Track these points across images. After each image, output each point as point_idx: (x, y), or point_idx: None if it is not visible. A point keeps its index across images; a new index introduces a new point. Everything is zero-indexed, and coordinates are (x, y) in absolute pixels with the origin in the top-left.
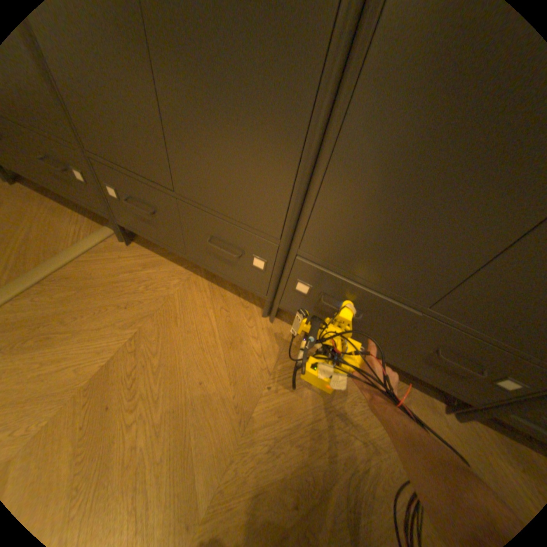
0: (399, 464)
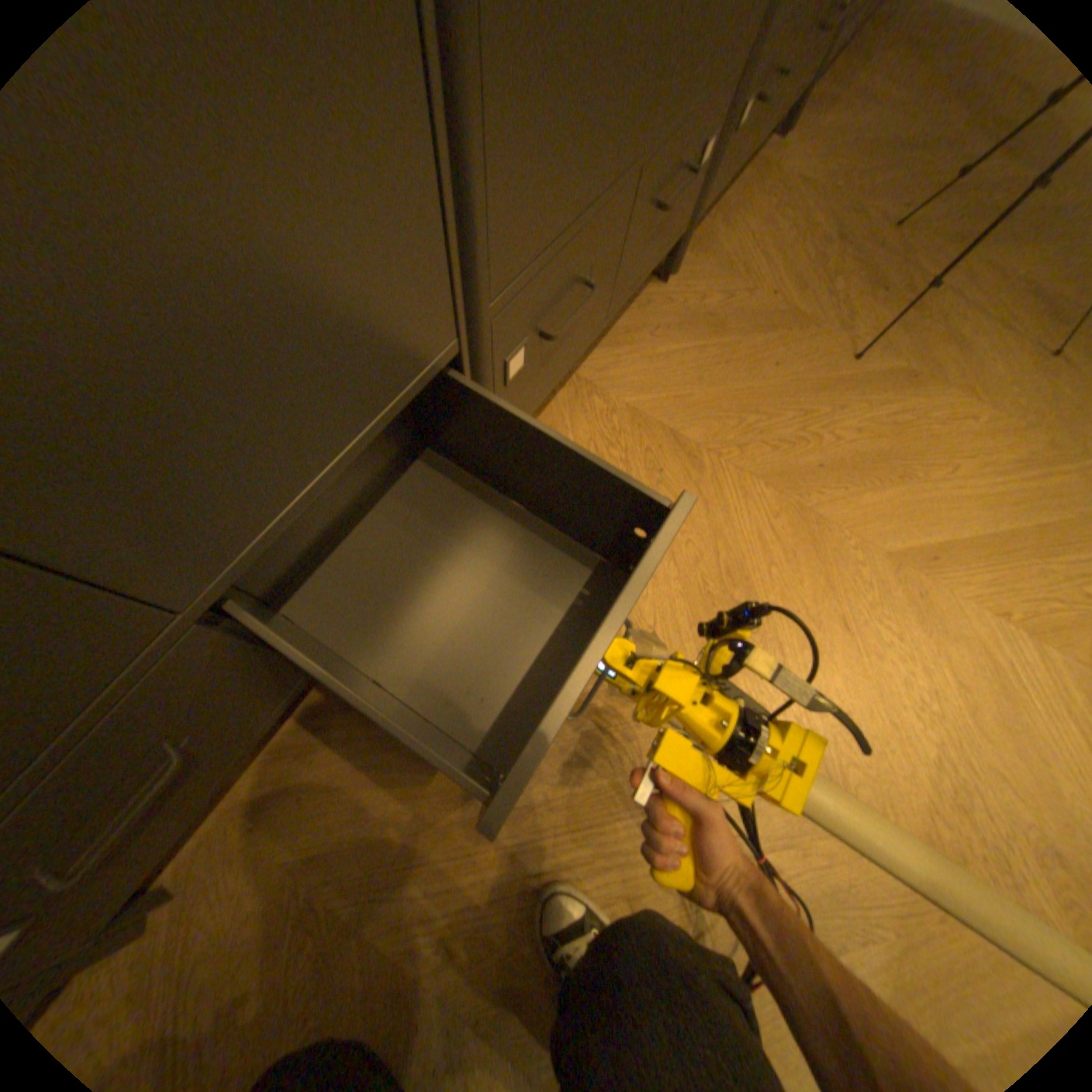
0: (838, 198)
